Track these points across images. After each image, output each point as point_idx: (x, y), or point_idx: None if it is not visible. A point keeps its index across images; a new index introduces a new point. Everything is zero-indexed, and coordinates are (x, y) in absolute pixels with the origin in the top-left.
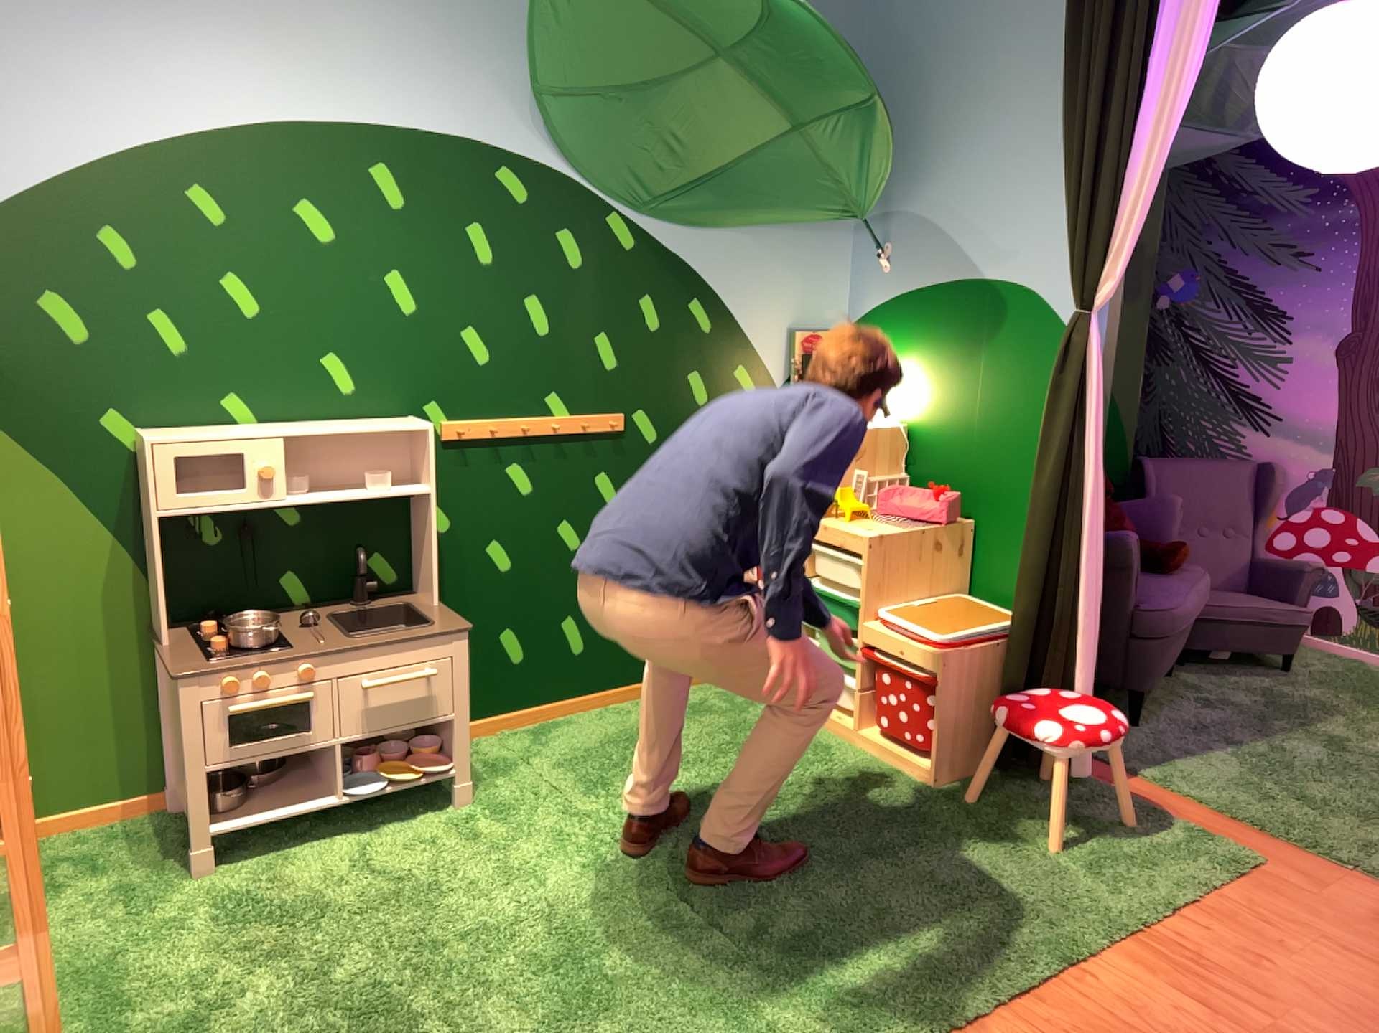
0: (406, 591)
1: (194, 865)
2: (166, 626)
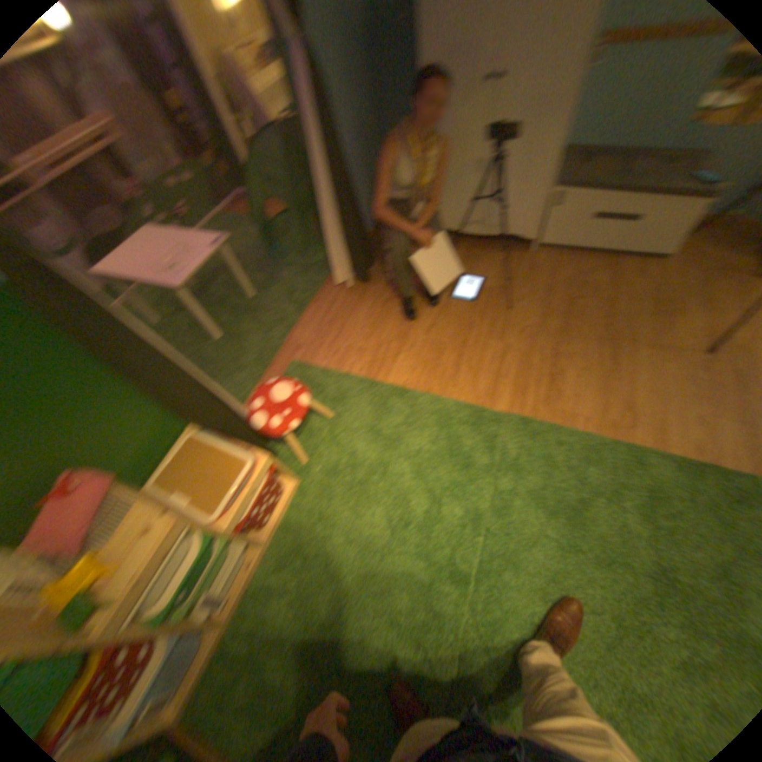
0: None
1: None
2: None
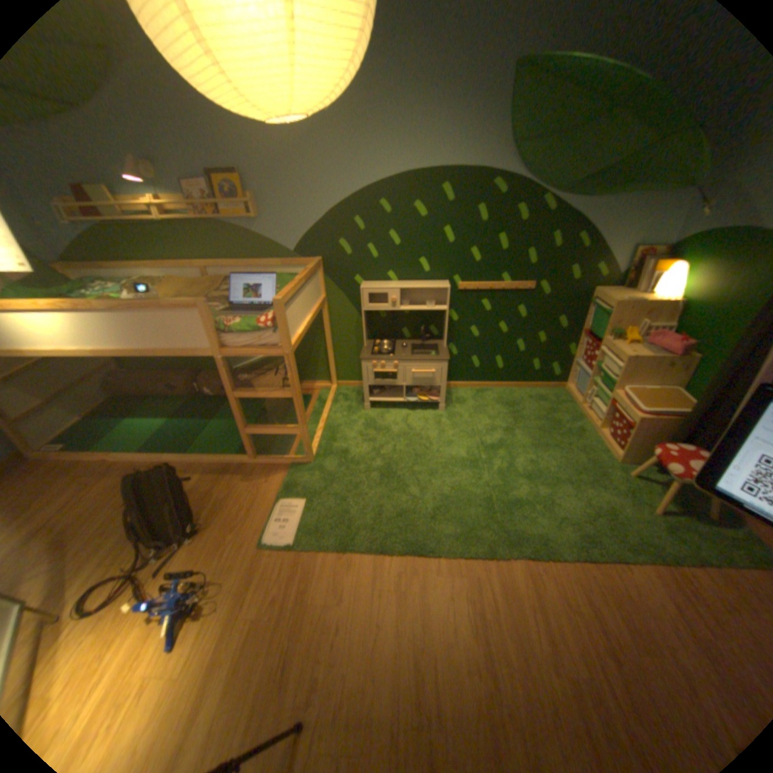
0: (440, 339)
1: (366, 407)
2: (369, 340)
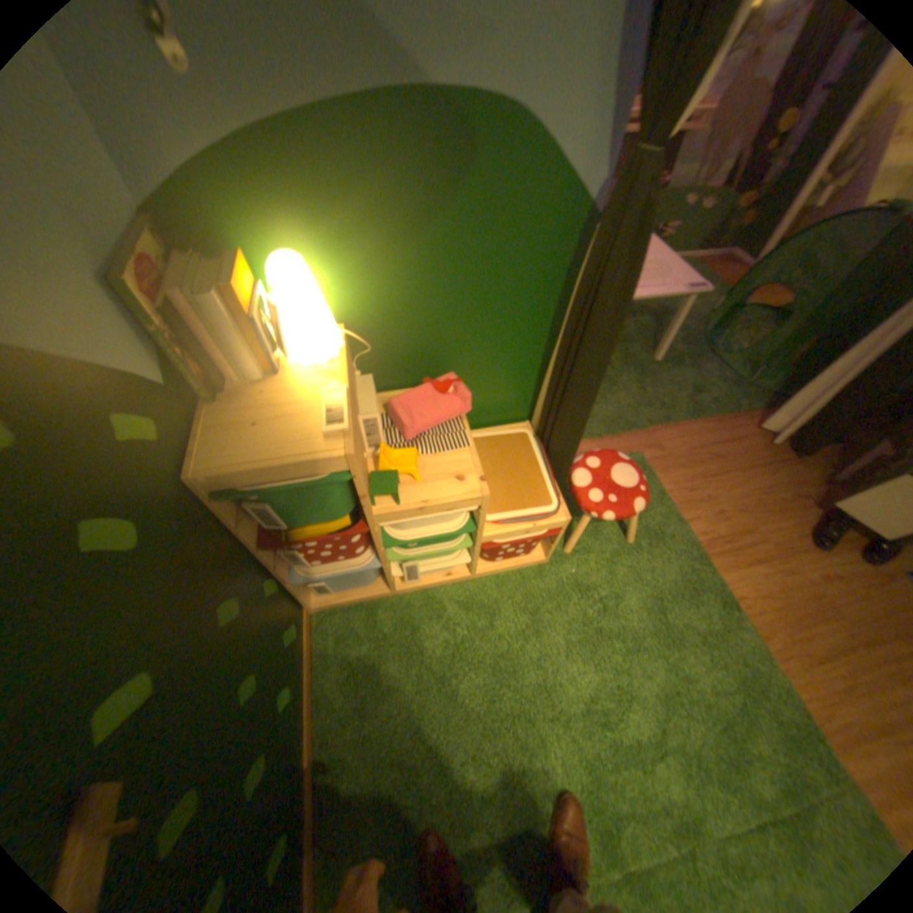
0: None
1: None
2: None
